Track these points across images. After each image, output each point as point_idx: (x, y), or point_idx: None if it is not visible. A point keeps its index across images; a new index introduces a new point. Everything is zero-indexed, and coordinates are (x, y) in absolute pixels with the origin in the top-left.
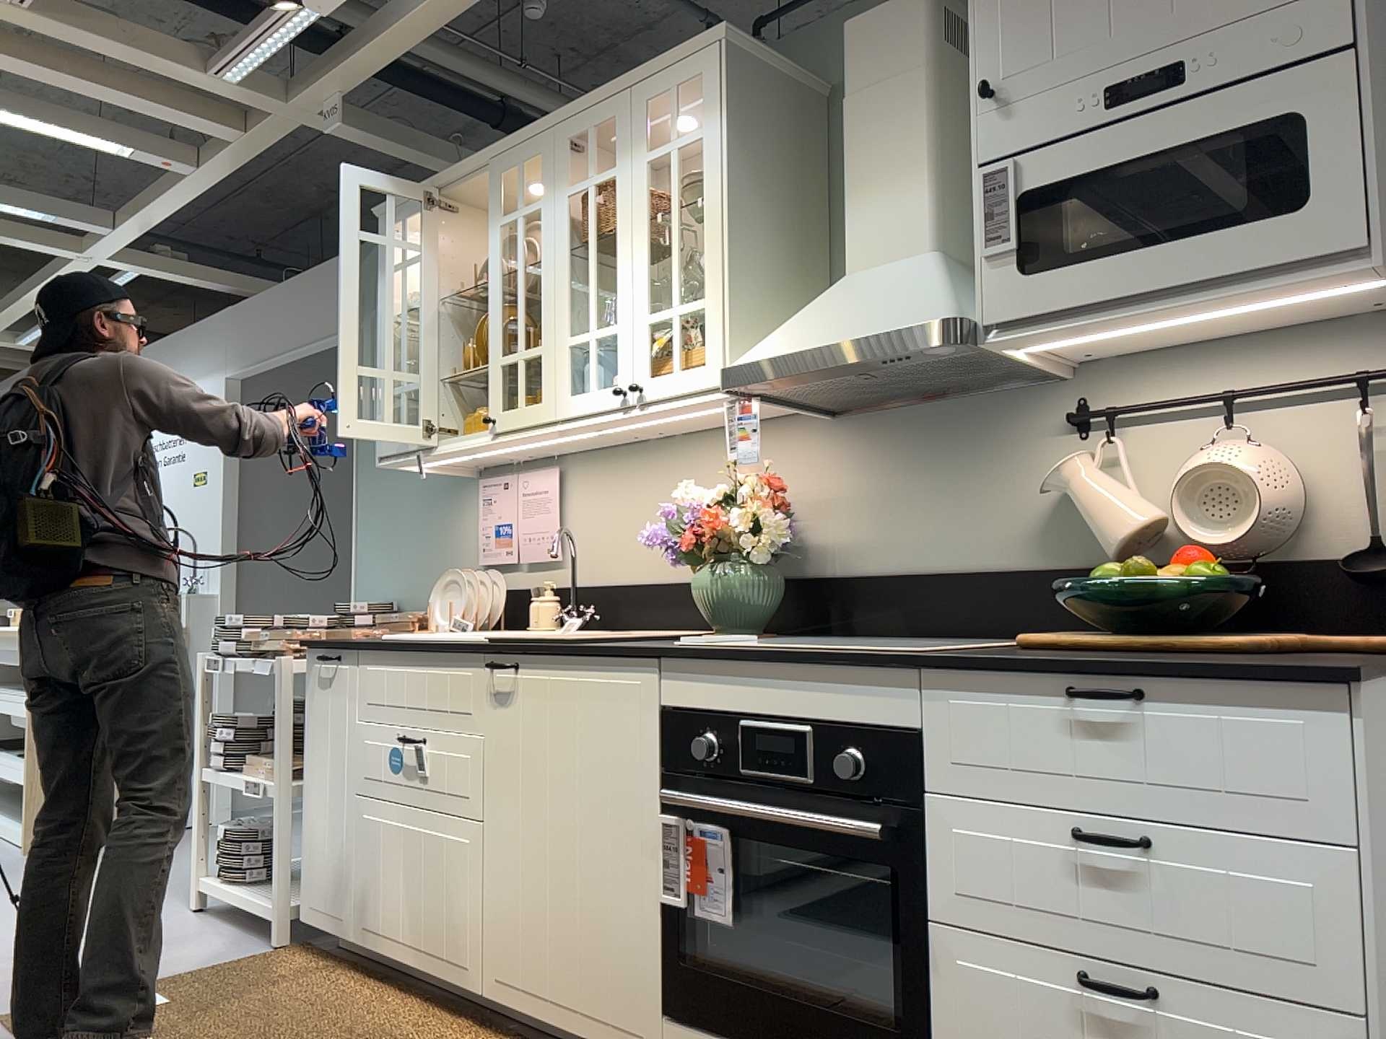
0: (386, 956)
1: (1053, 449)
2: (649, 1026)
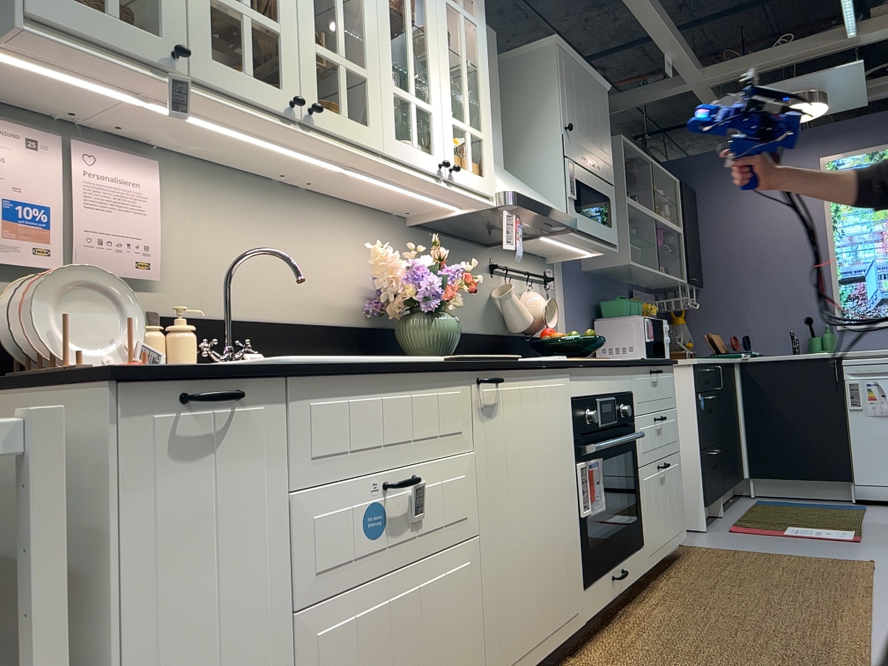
0: None
1: (487, 278)
2: (580, 601)
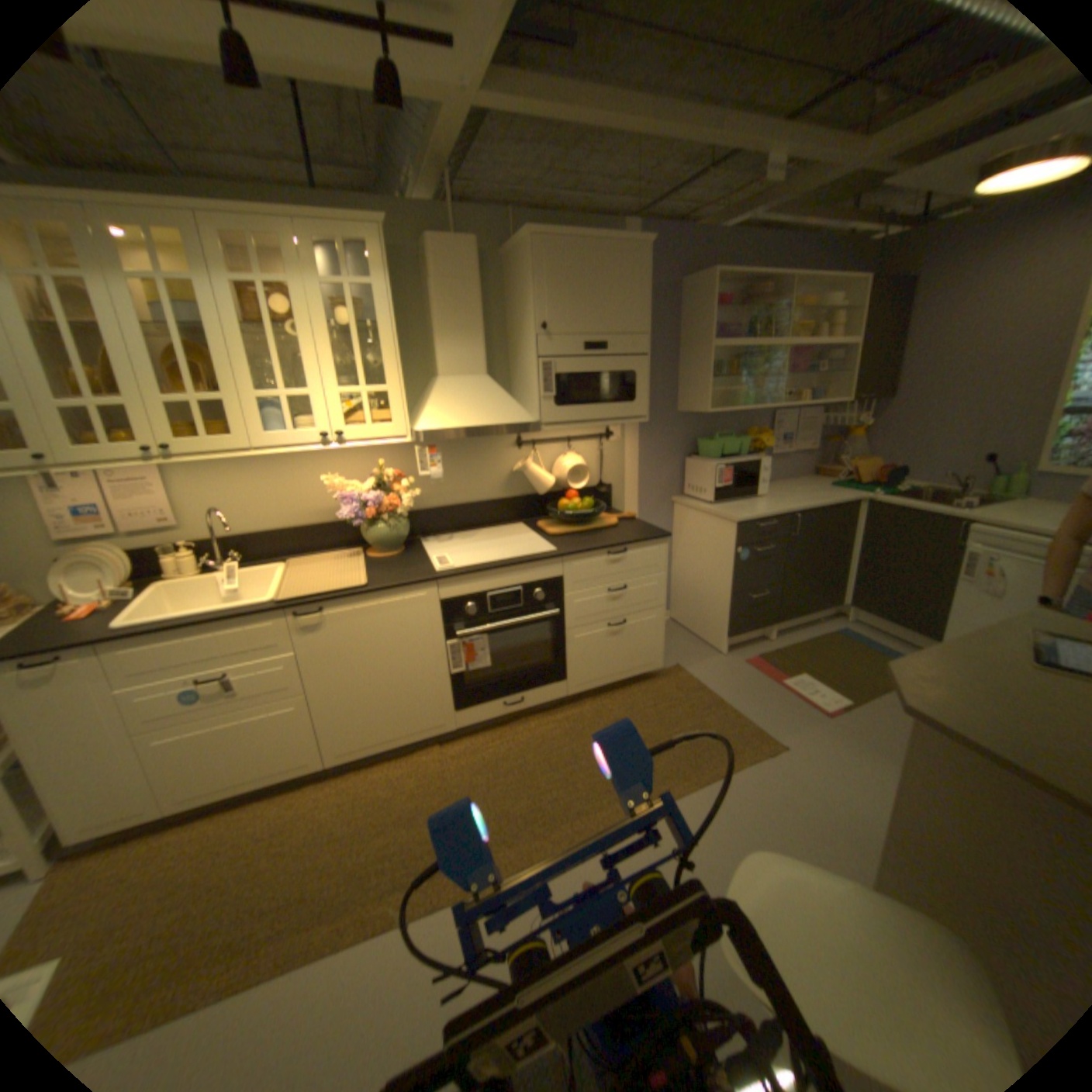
0: (215, 803)
1: (510, 455)
2: (448, 720)
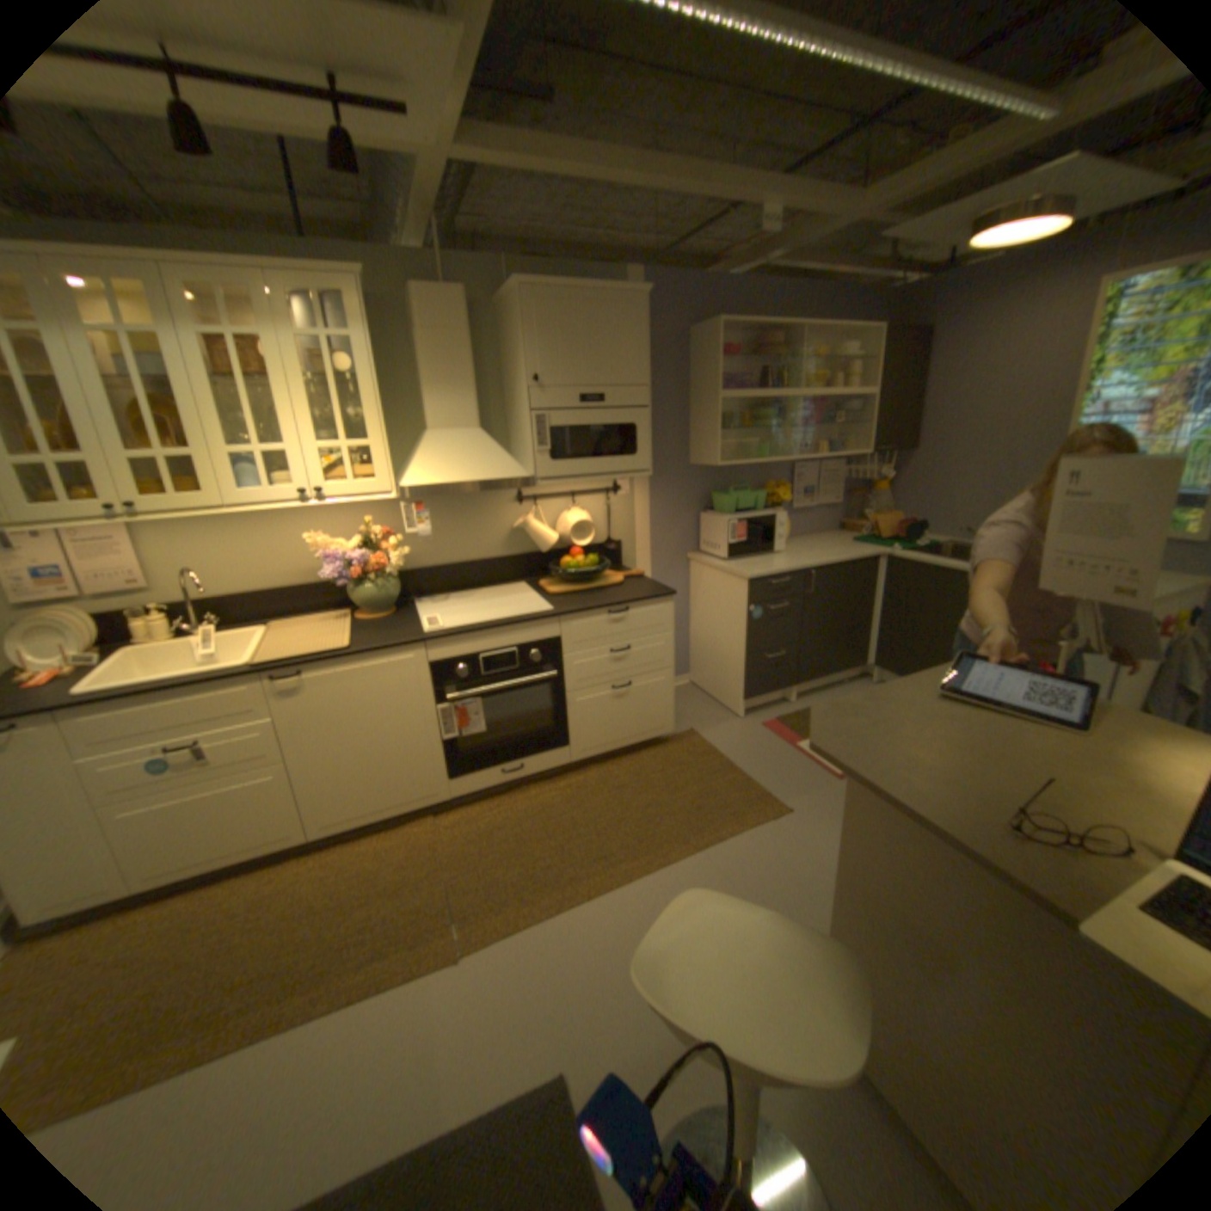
0: (187, 881)
1: (510, 512)
2: (441, 790)
